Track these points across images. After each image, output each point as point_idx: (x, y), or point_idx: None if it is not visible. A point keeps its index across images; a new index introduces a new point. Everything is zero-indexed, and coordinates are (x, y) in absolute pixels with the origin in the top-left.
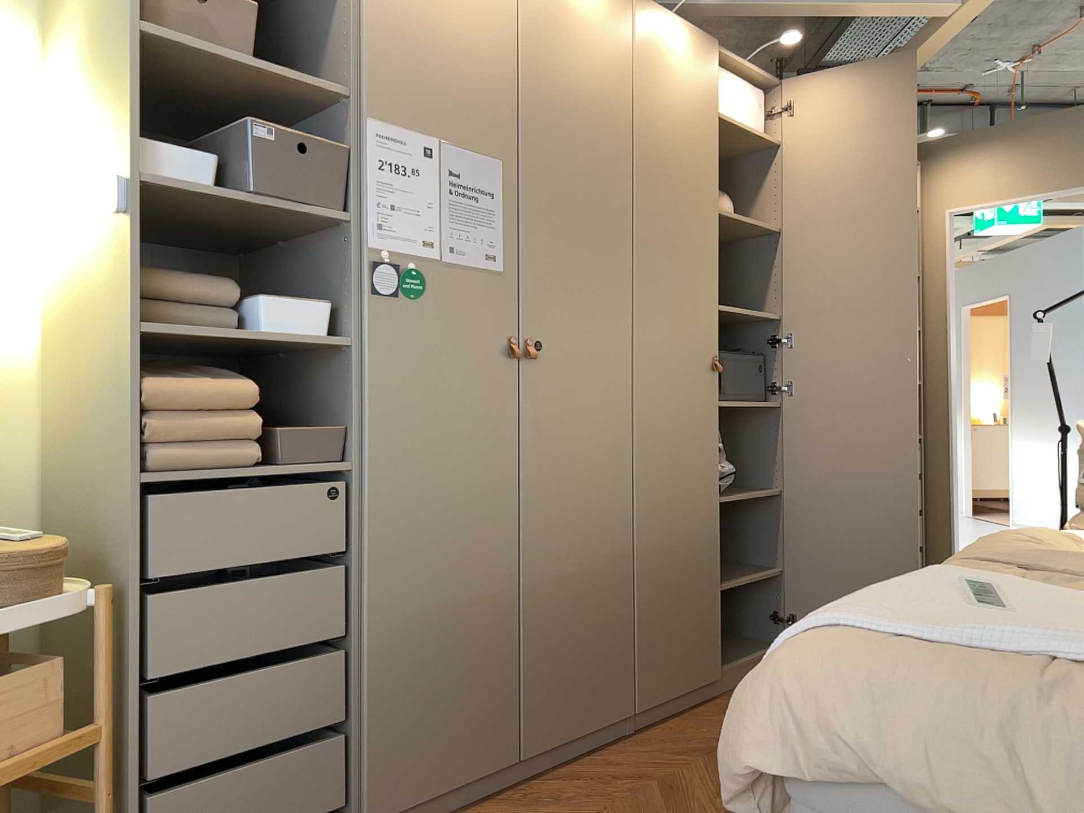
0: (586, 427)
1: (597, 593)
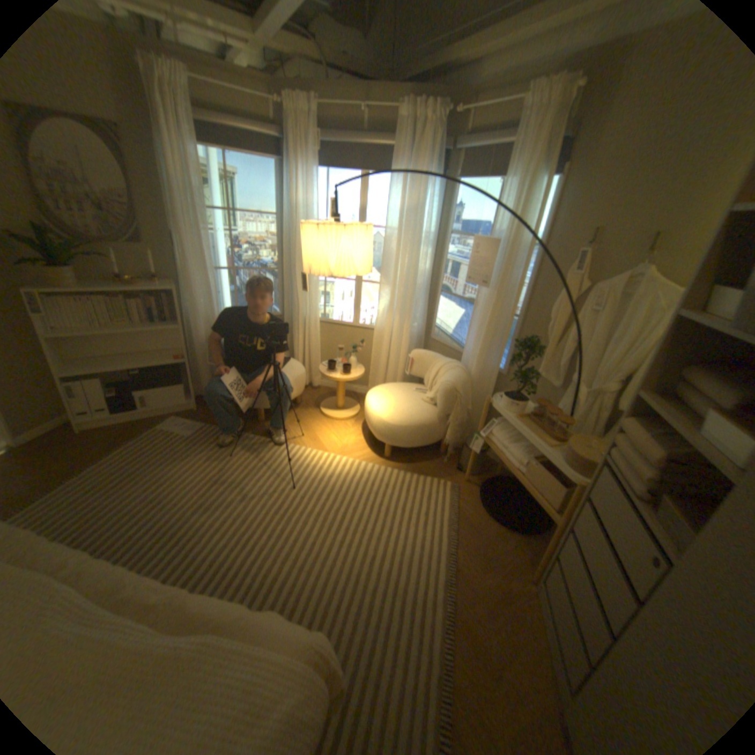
0: None
1: None
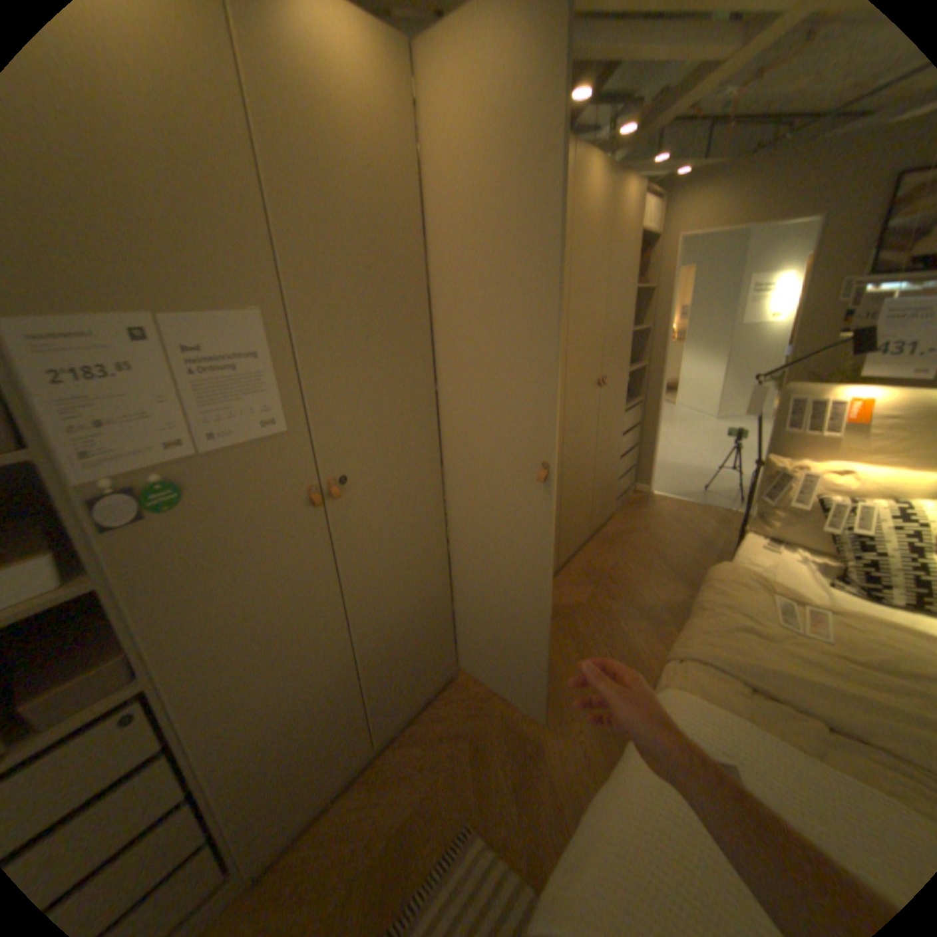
0: (400, 521)
1: (422, 622)
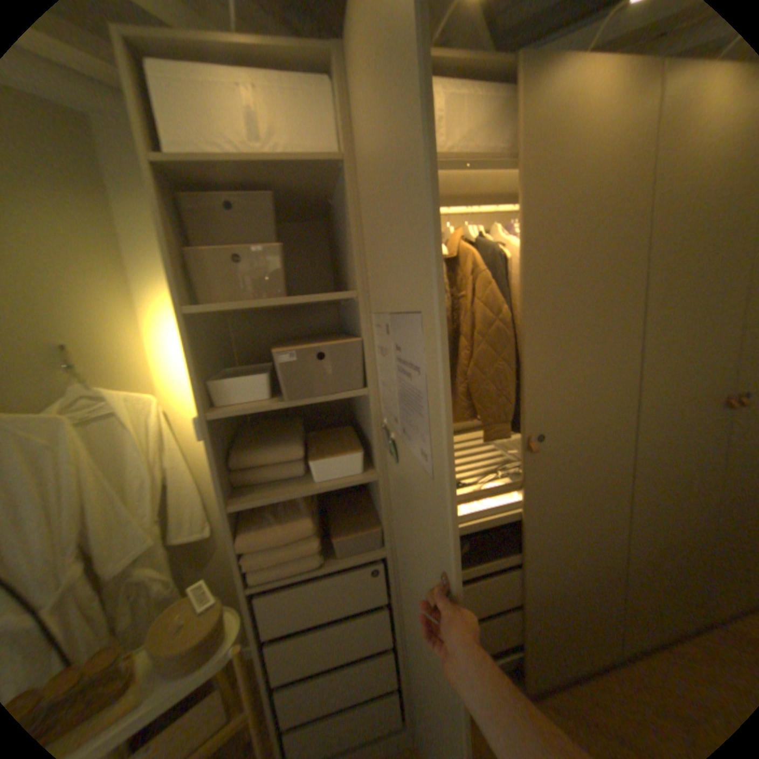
0: (584, 486)
1: (591, 592)
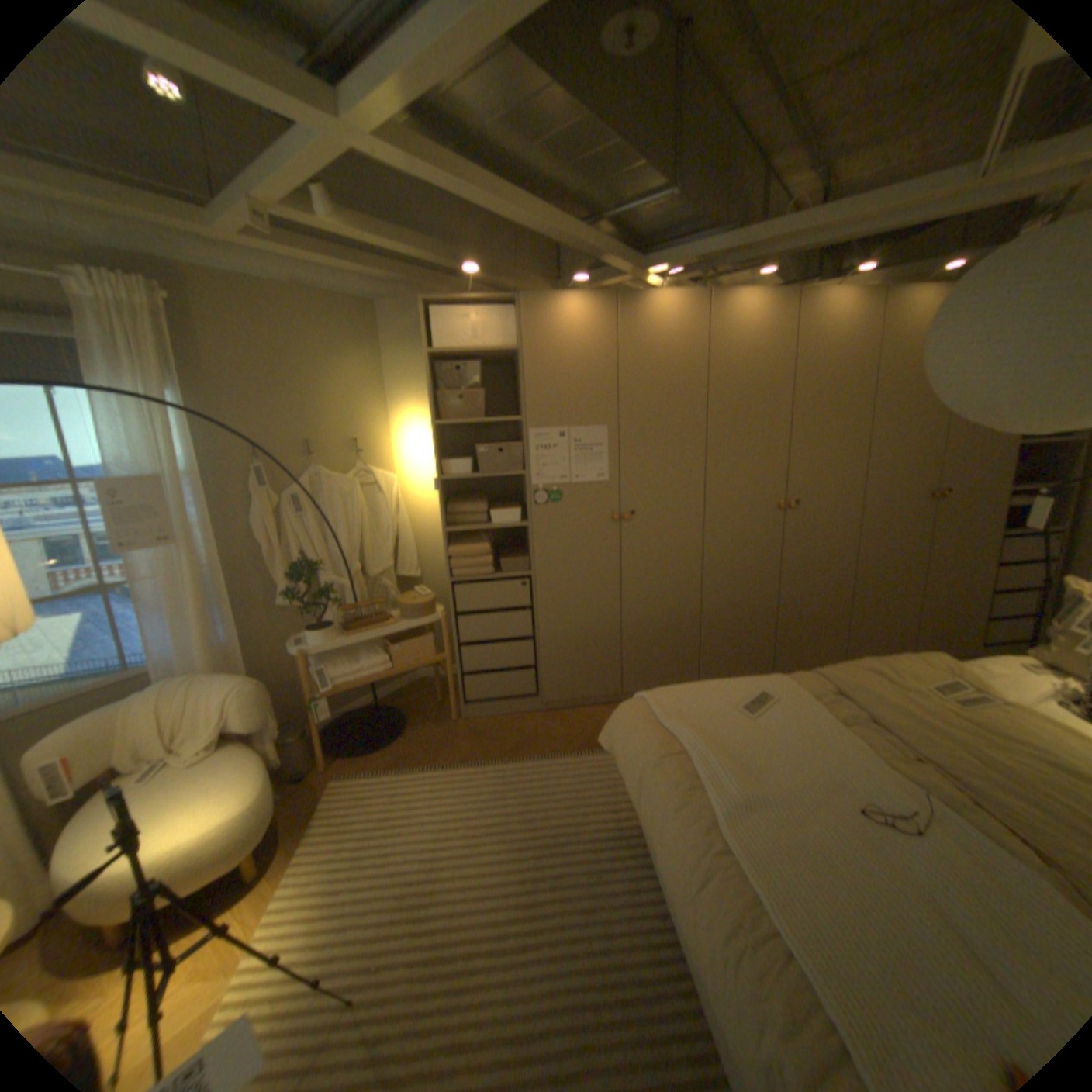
0: (664, 550)
1: (671, 629)
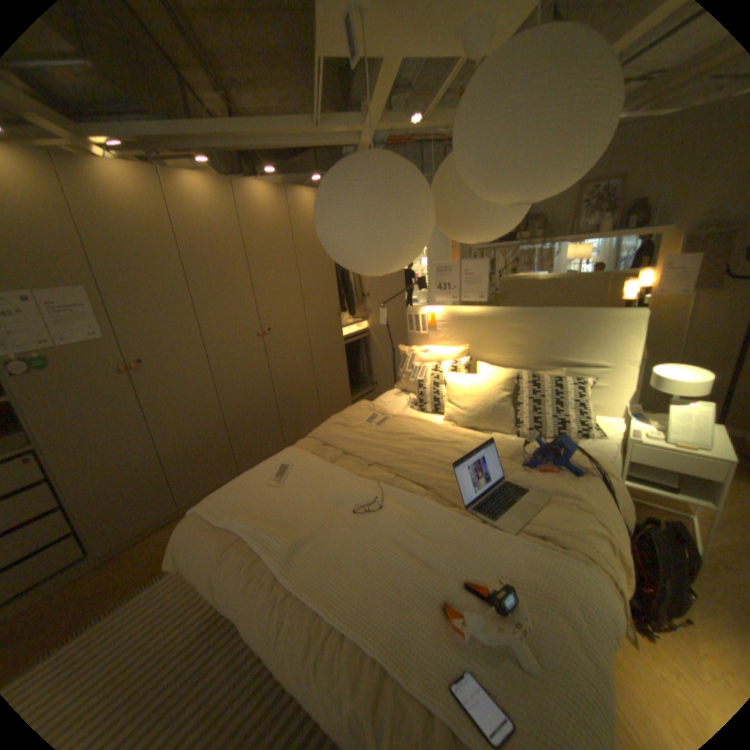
0: (180, 385)
1: (206, 443)
